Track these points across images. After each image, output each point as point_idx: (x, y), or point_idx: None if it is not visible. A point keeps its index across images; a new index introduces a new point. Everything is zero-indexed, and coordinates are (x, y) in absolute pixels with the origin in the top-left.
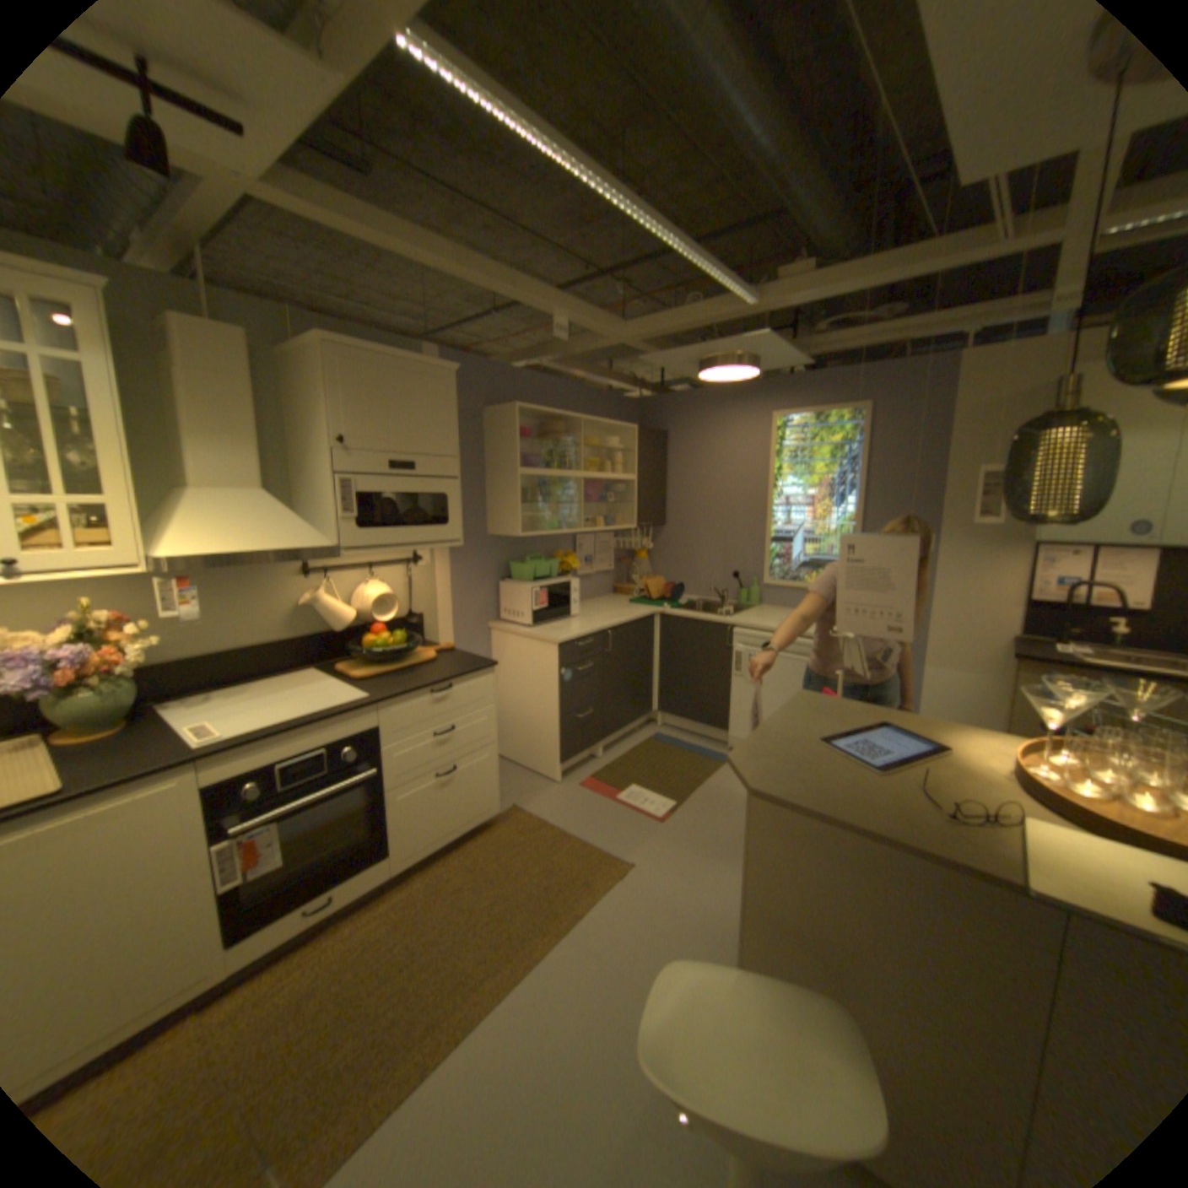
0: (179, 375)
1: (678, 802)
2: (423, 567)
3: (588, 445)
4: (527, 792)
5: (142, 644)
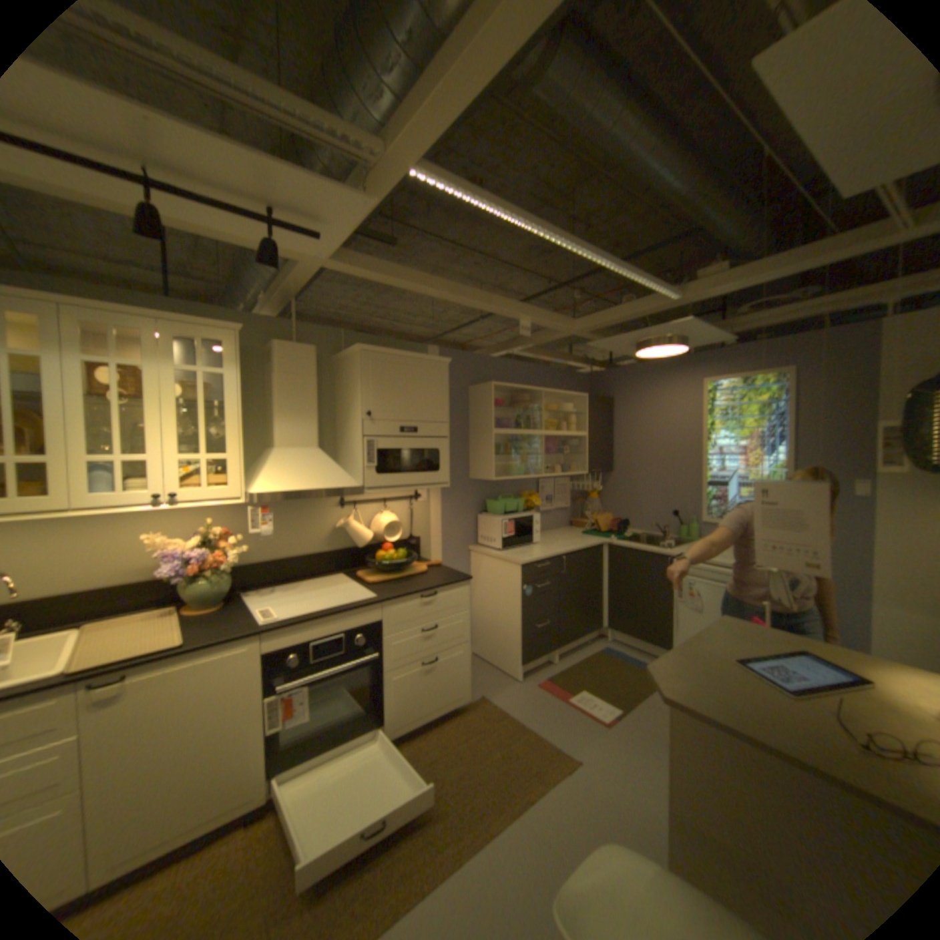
0: (277, 377)
1: (625, 712)
2: (422, 502)
3: (548, 410)
4: (495, 687)
5: (239, 550)
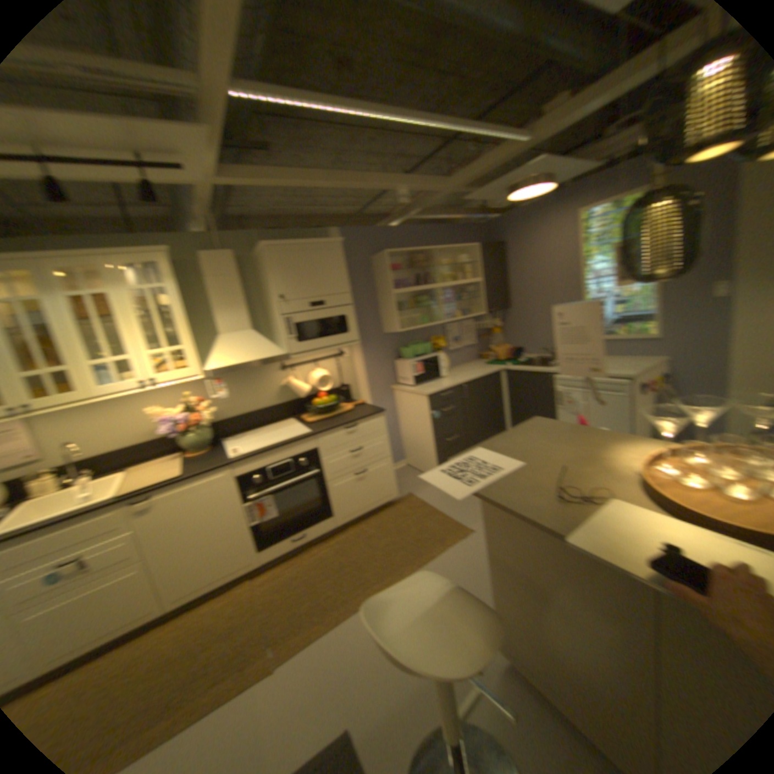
0: (203, 281)
1: None
2: (344, 358)
3: (442, 264)
4: (418, 486)
5: (206, 411)
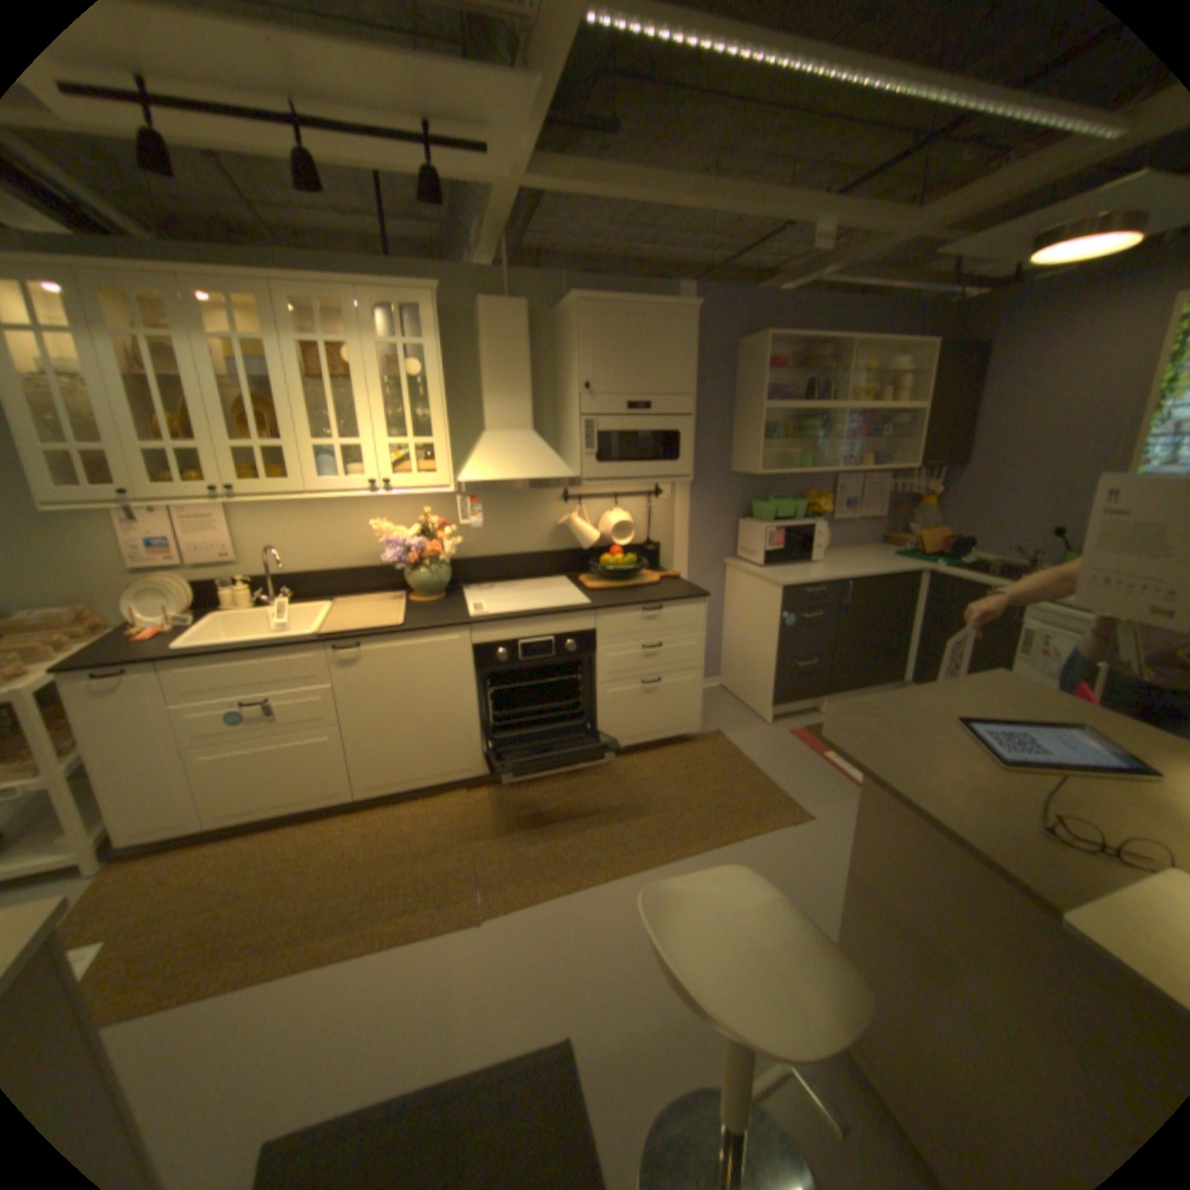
0: (482, 346)
1: None
2: (663, 501)
3: (864, 369)
4: (736, 724)
5: (453, 542)
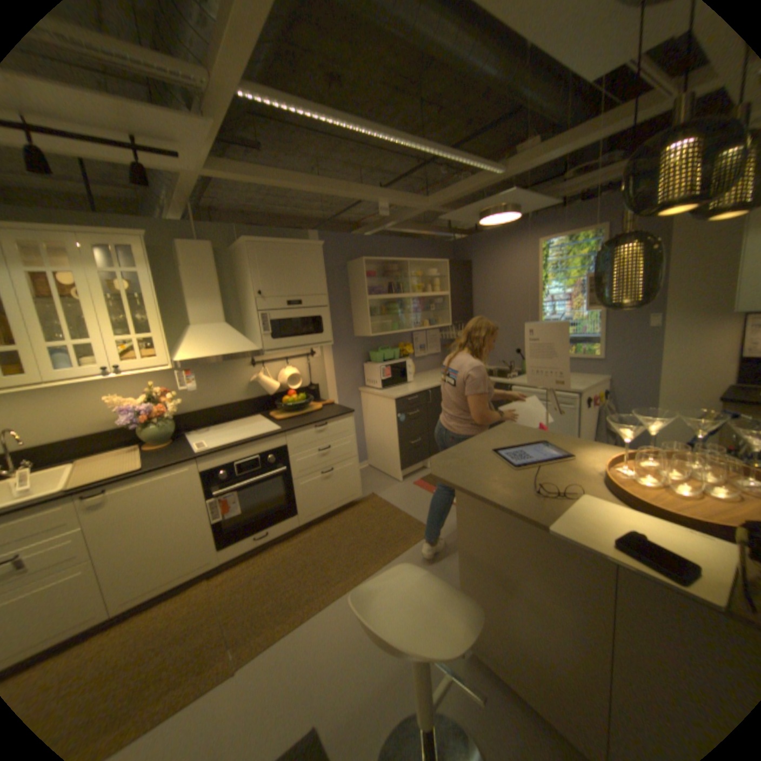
0: (182, 270)
1: None
2: (317, 358)
3: (415, 276)
4: (382, 486)
5: (175, 403)
